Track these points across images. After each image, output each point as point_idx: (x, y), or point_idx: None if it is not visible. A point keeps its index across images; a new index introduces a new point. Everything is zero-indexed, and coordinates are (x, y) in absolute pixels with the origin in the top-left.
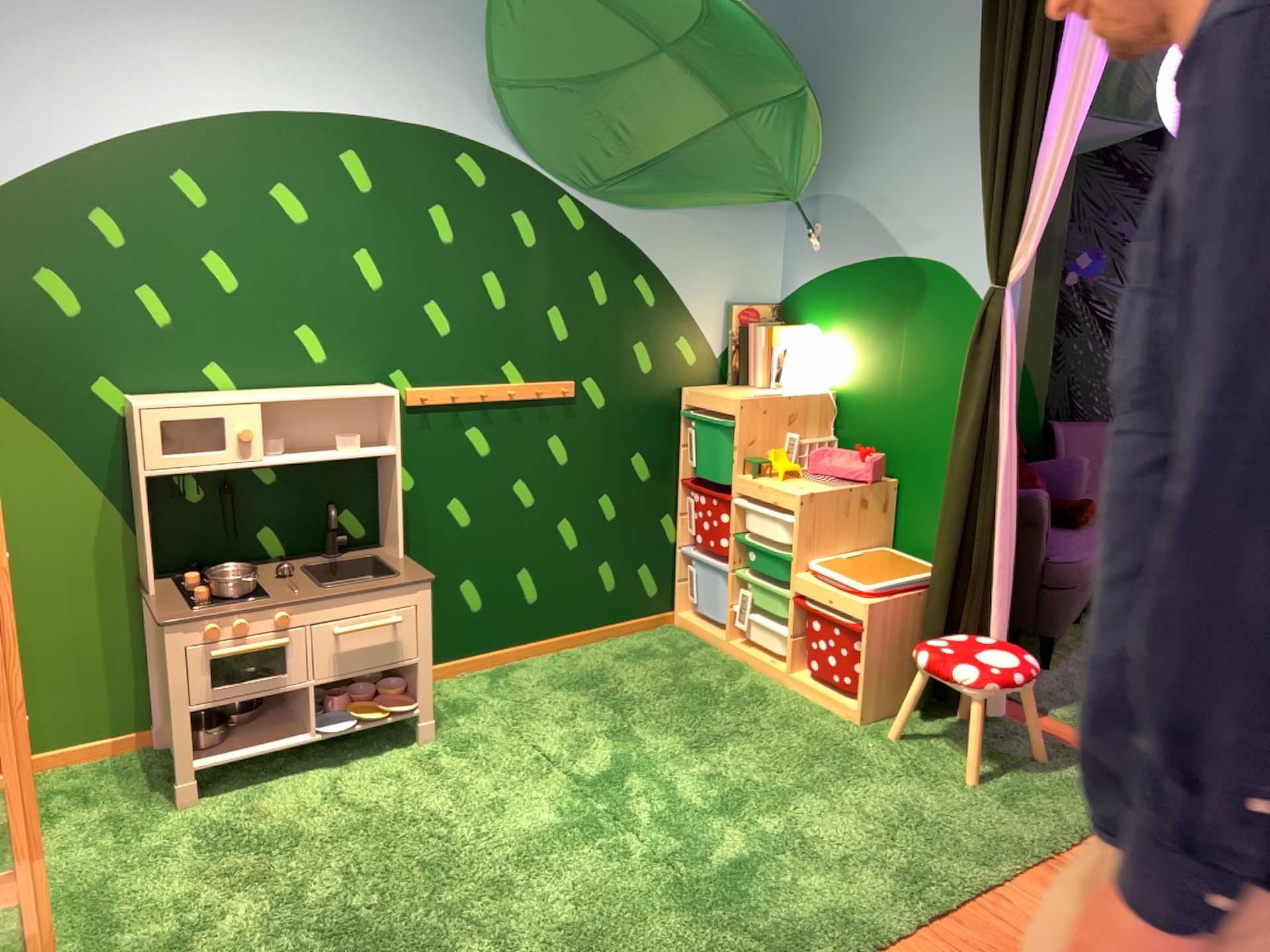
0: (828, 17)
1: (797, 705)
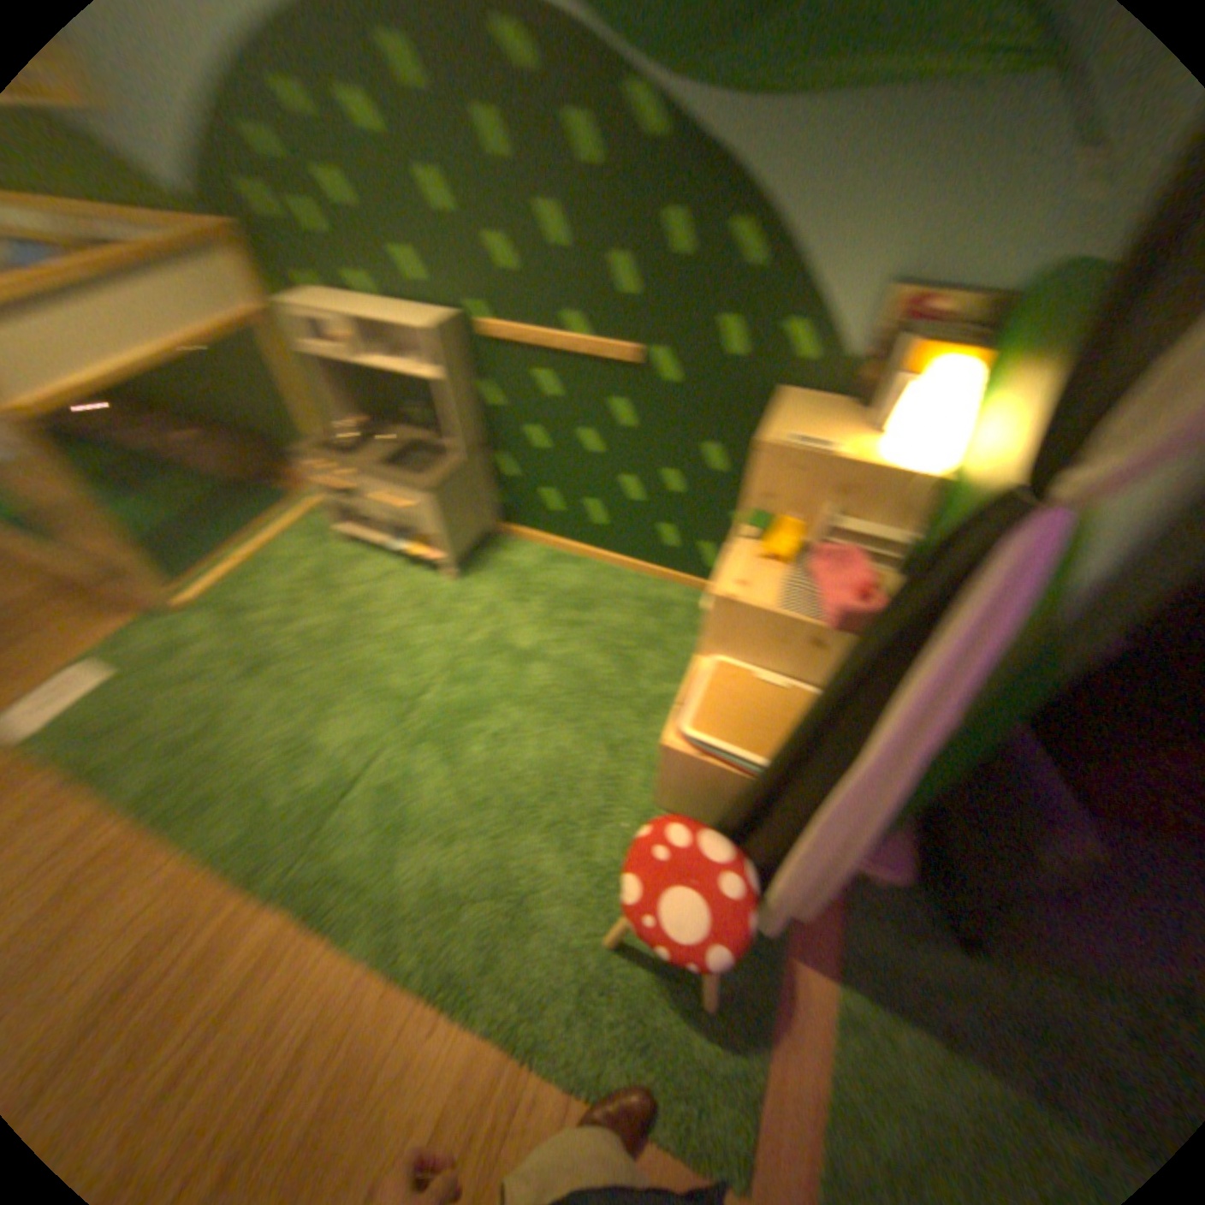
0: None
1: (654, 743)
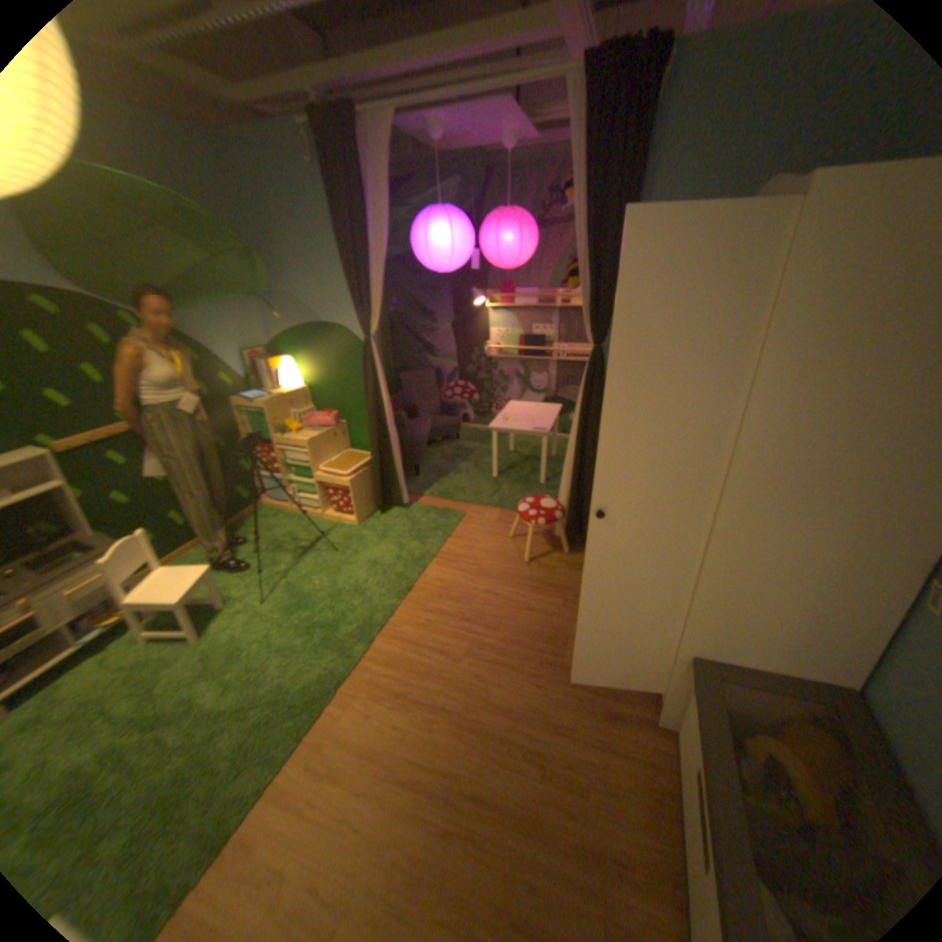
0: (249, 197)
1: (331, 527)
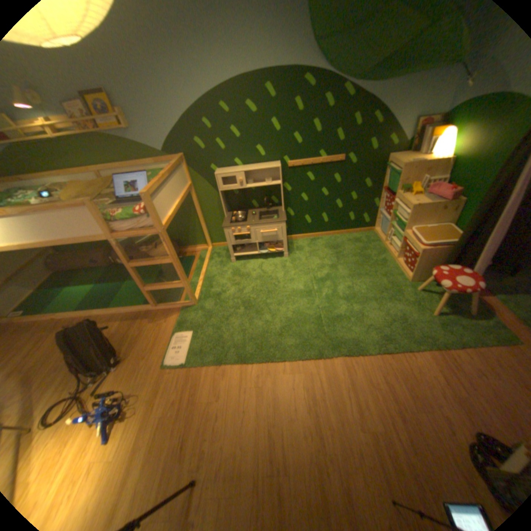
0: None
1: (394, 269)
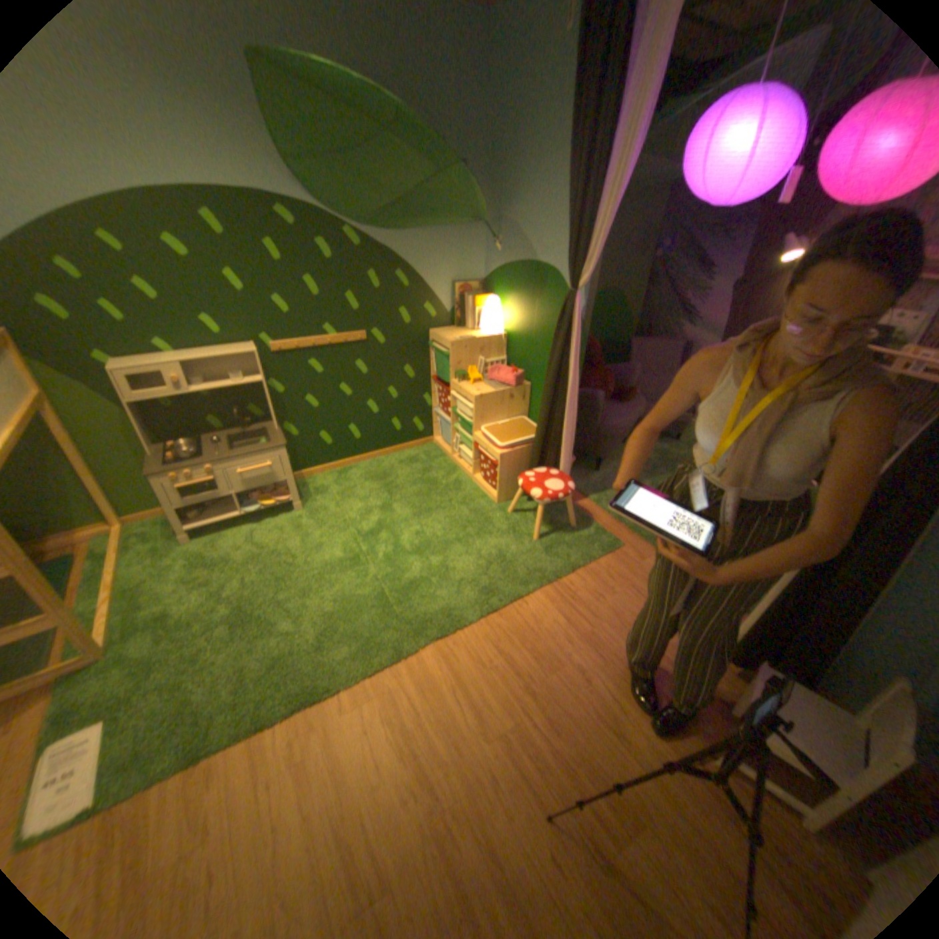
0: (504, 94)
1: (472, 492)
